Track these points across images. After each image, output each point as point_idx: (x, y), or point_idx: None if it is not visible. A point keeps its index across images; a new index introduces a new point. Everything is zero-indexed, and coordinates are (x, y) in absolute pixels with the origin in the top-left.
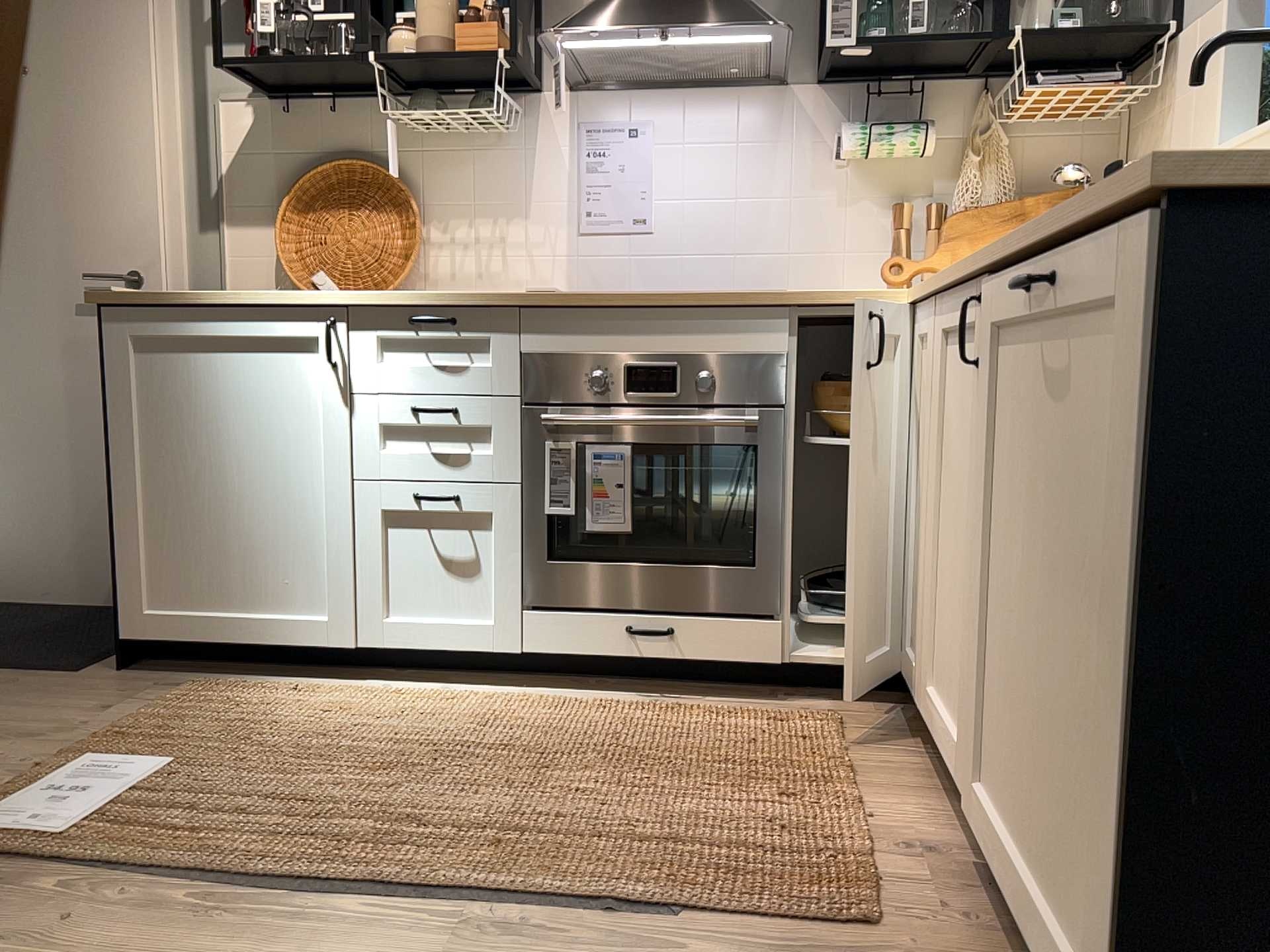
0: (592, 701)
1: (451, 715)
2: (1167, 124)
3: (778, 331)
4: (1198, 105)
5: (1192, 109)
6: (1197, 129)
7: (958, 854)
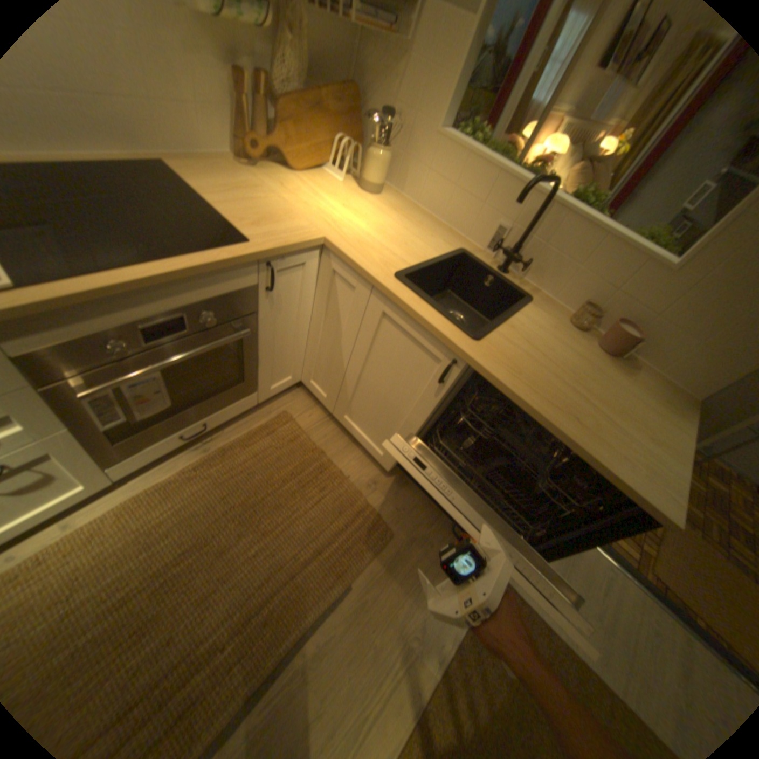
0: (170, 470)
1: (109, 550)
2: (407, 66)
3: (251, 273)
4: (435, 80)
5: (430, 78)
6: (430, 97)
7: (377, 477)
